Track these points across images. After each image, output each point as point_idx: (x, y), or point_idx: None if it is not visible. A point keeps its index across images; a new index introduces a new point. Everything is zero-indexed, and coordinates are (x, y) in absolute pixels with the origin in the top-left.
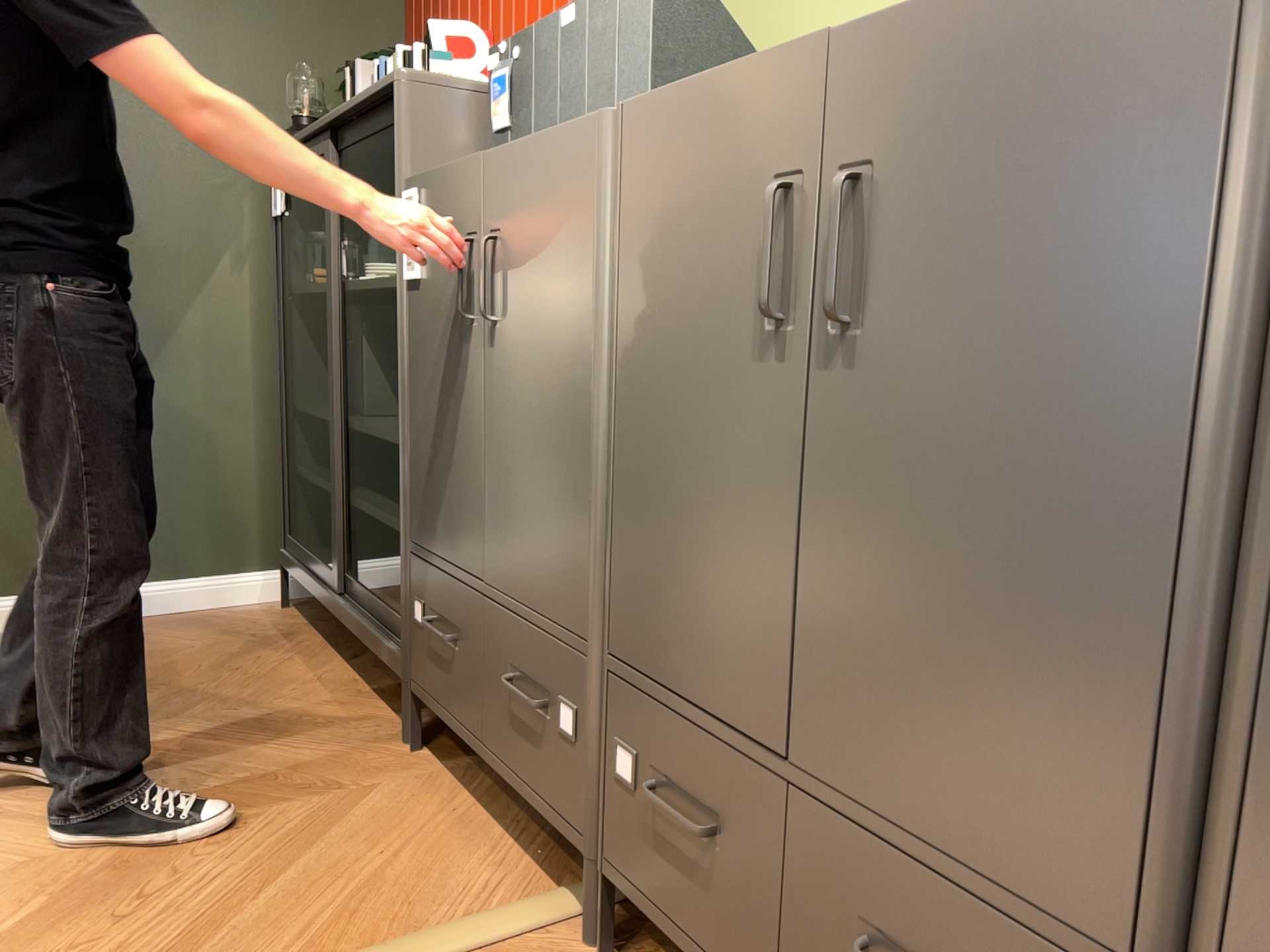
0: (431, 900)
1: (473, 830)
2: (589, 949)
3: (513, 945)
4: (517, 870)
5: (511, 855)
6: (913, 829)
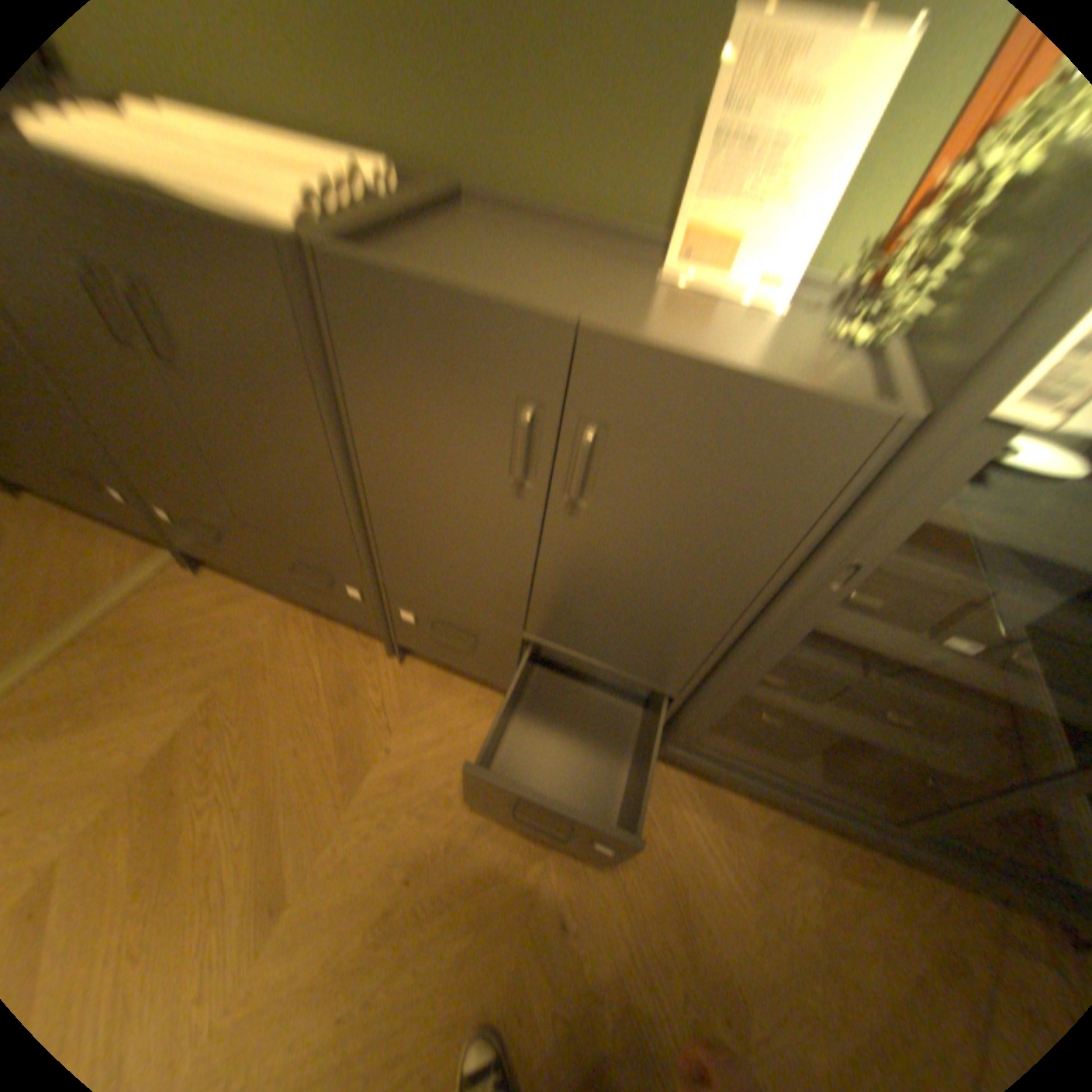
0: (88, 577)
1: (89, 531)
2: (185, 569)
3: (146, 581)
4: (129, 544)
5: (121, 537)
6: (288, 536)
